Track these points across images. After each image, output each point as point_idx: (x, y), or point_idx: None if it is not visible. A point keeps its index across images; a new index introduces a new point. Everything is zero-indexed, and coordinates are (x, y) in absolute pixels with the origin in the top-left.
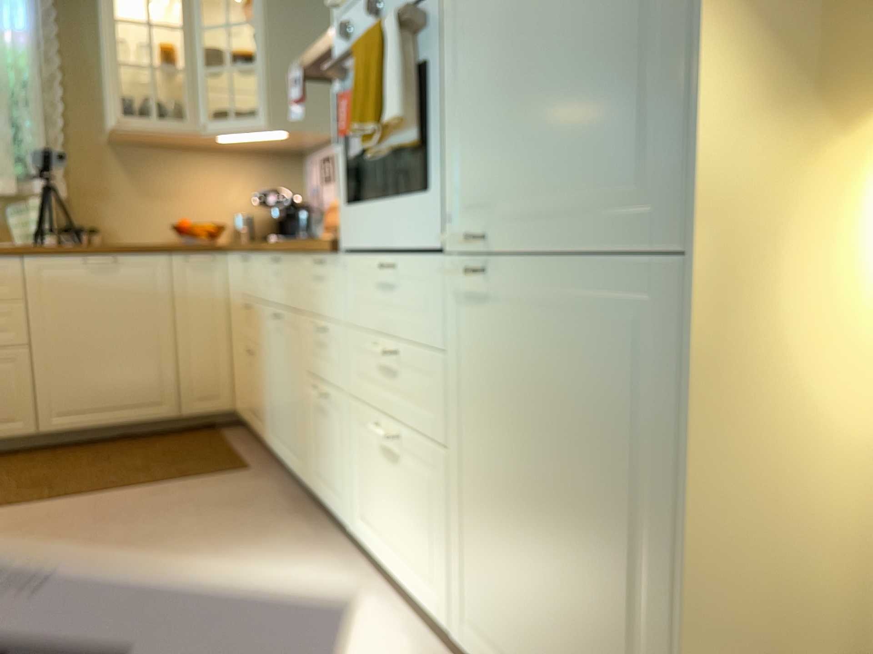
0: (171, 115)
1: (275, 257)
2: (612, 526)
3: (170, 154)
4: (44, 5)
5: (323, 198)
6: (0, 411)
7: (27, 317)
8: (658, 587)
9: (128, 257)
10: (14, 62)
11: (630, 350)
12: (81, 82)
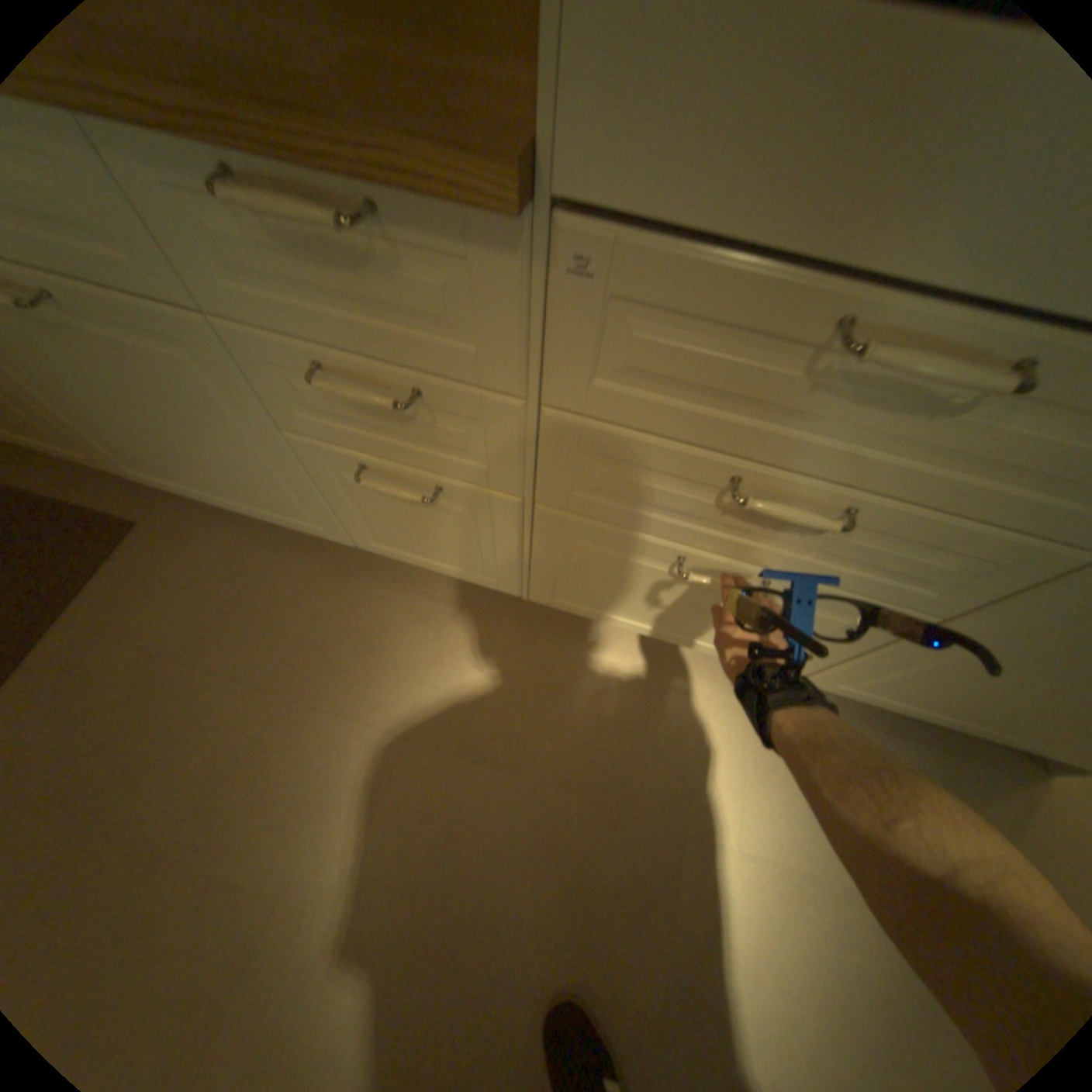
0: None
1: None
2: None
3: None
4: None
5: None
6: None
7: None
8: None
9: None
10: None
11: None
12: None
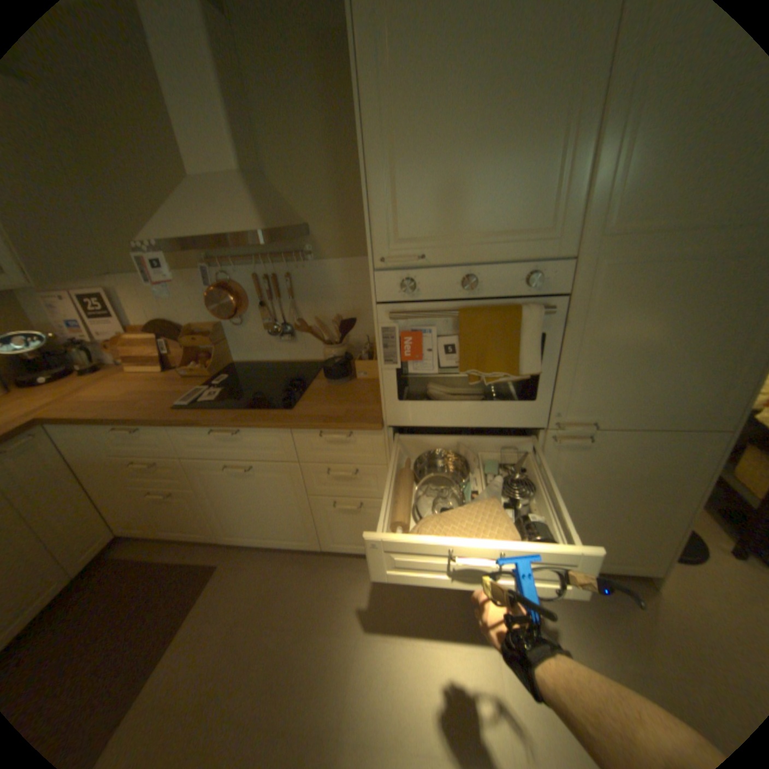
0: None
1: (223, 429)
2: (656, 508)
3: None
4: None
5: (92, 331)
6: None
7: None
8: (675, 518)
9: None
10: None
11: (684, 459)
12: None
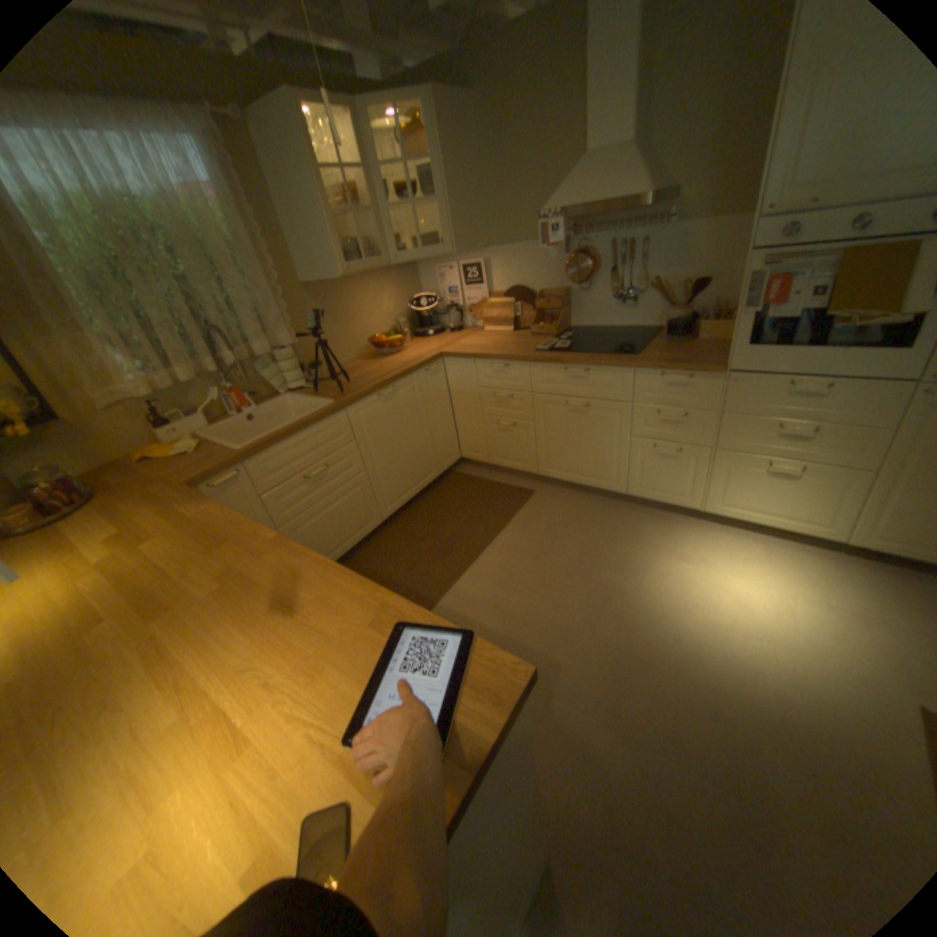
0: (365, 253)
1: (576, 368)
2: None
3: (342, 283)
4: (218, 152)
5: (465, 296)
6: (363, 518)
7: (359, 450)
8: None
9: (399, 383)
10: (220, 224)
11: None
12: (266, 231)
